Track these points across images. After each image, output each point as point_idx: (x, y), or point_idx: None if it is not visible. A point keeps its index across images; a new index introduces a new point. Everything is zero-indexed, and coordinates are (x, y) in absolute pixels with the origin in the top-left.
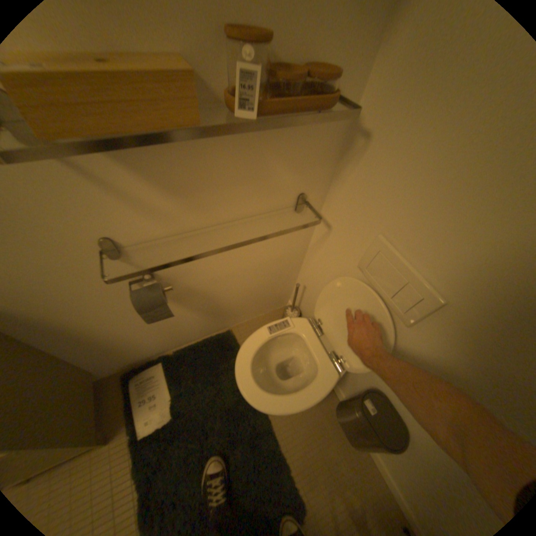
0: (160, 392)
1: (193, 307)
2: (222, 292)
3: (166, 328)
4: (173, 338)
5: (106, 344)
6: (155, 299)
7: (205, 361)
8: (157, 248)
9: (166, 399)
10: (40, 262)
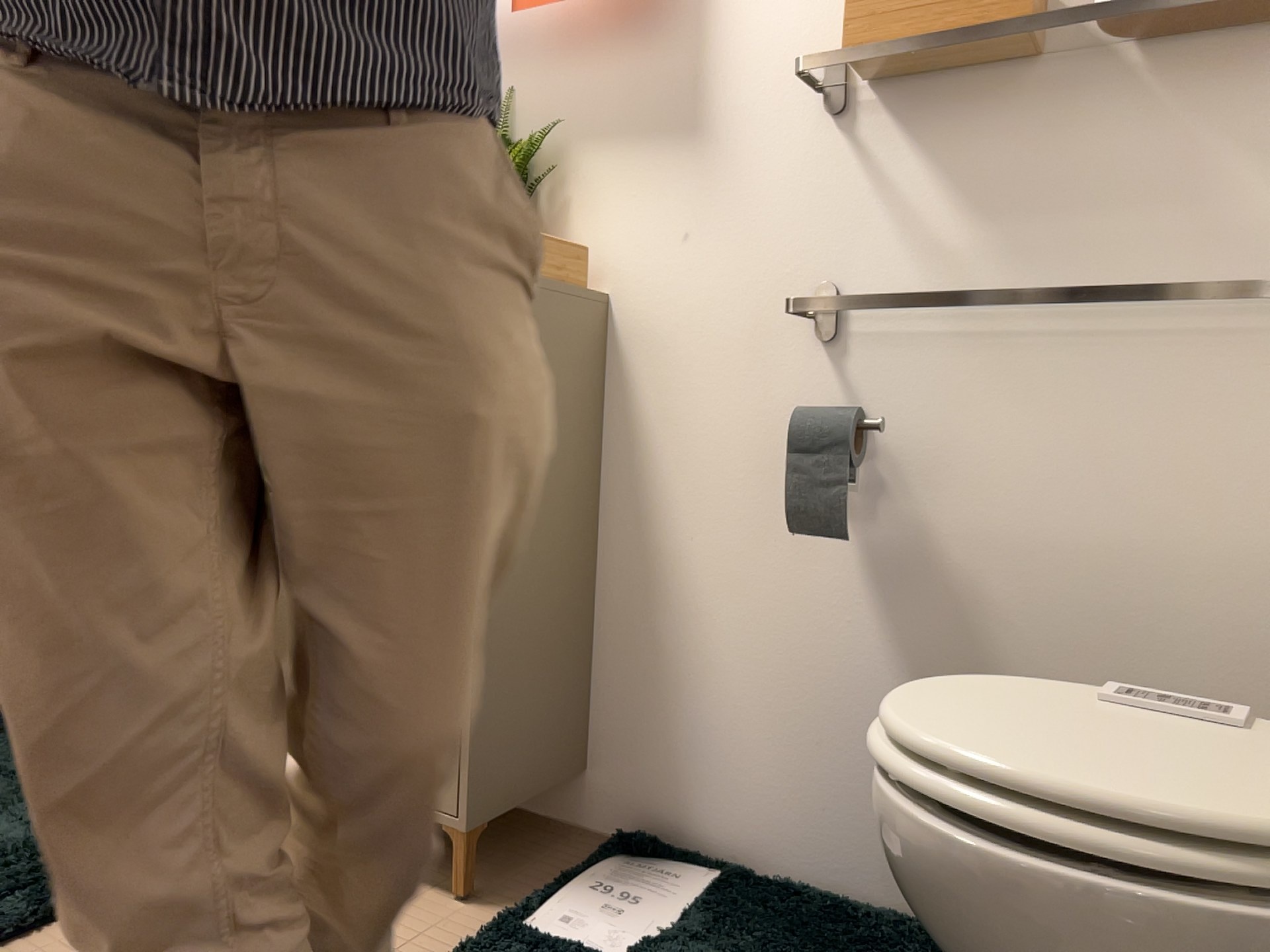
0: (664, 909)
1: (915, 662)
2: (1027, 646)
3: (812, 710)
4: (807, 807)
5: (675, 652)
6: (838, 424)
7: (846, 942)
8: (904, 352)
9: (659, 930)
10: (733, 314)
